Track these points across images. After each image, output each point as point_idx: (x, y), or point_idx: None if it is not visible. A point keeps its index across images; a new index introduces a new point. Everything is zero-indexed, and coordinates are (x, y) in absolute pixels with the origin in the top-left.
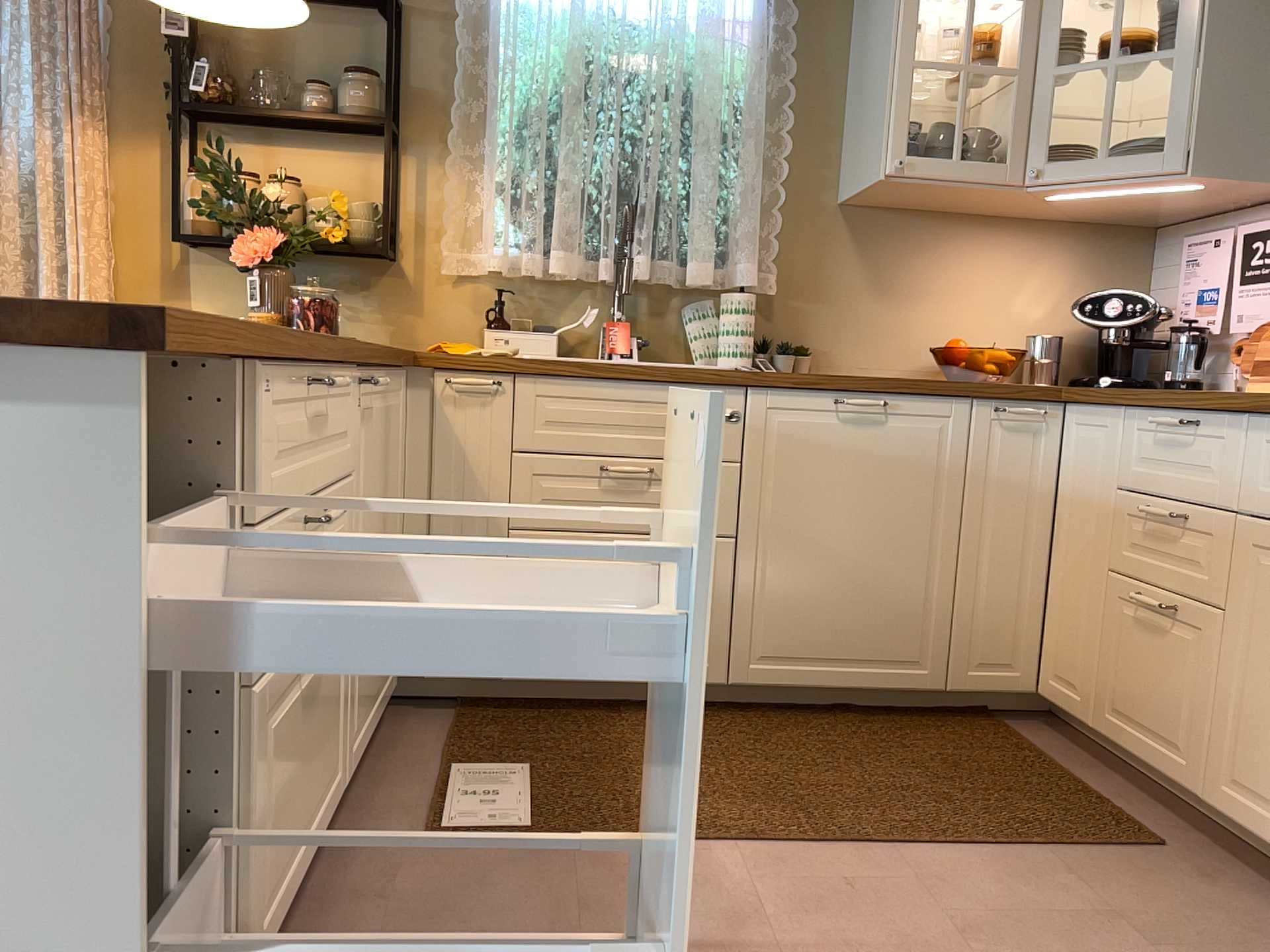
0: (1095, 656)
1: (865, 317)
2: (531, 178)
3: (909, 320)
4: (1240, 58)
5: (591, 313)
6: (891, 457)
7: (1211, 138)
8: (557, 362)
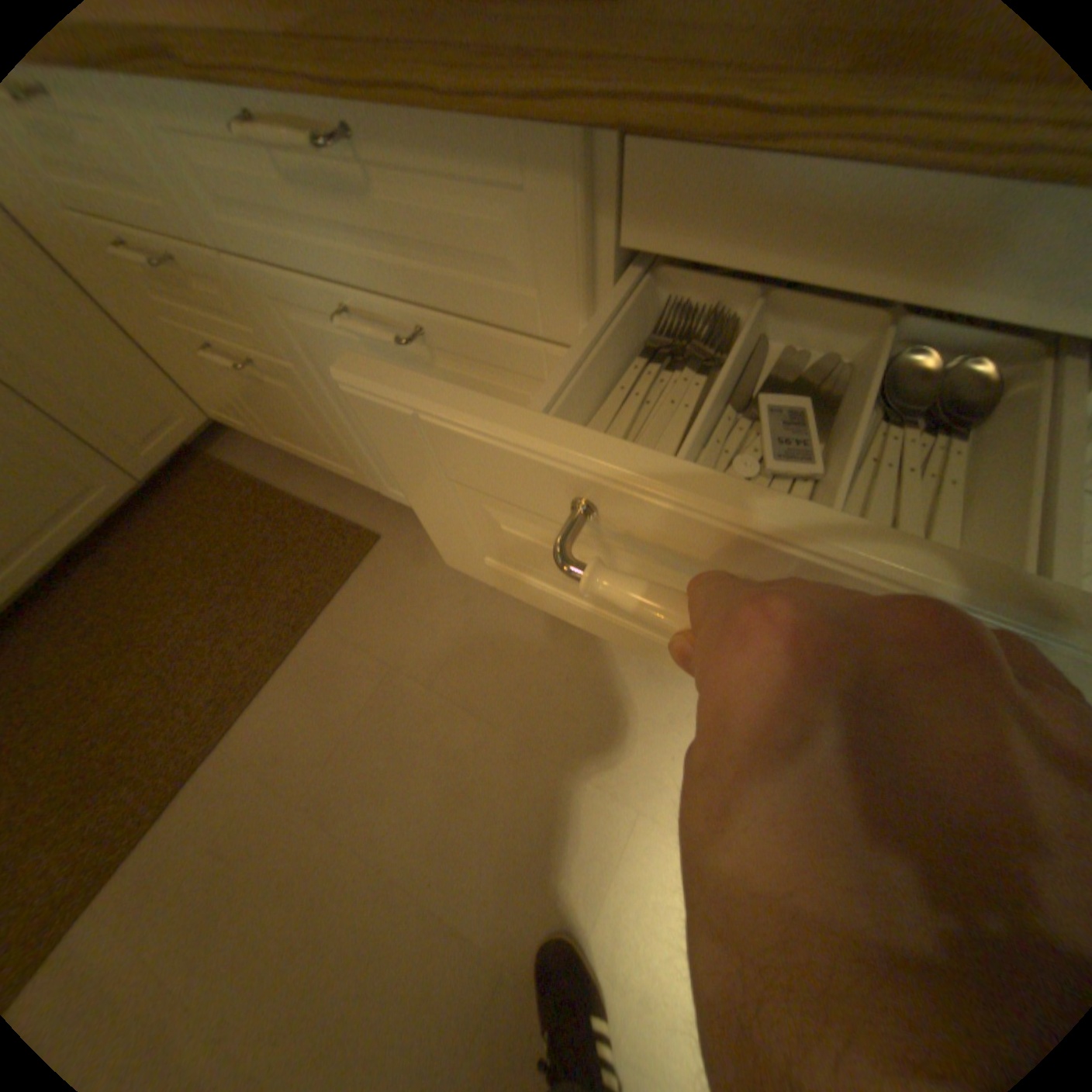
0: (219, 396)
1: None
2: None
3: None
4: None
5: None
6: None
7: None
8: None
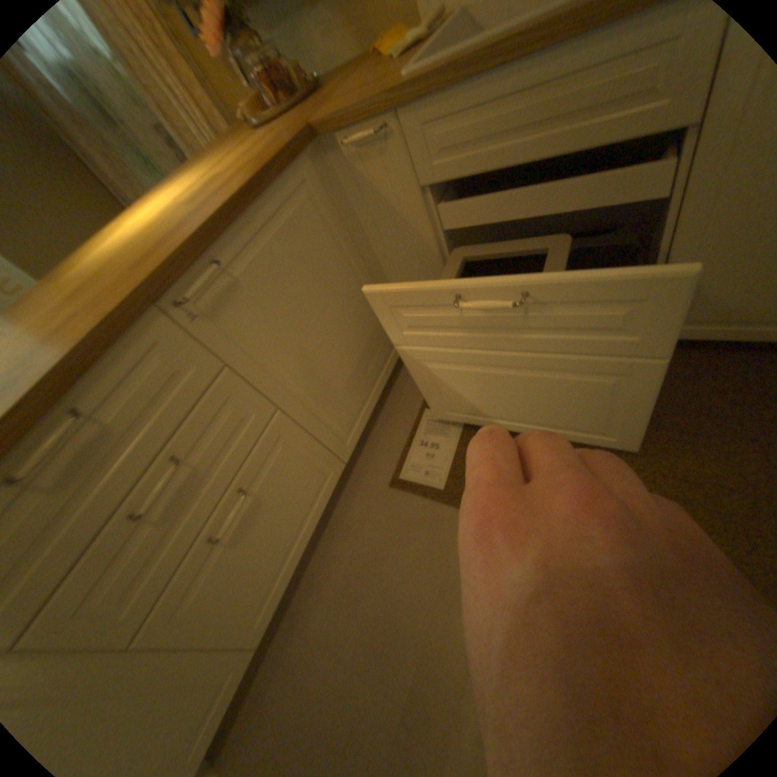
0: None
1: None
2: None
3: None
4: None
5: None
6: None
7: None
8: (430, 74)
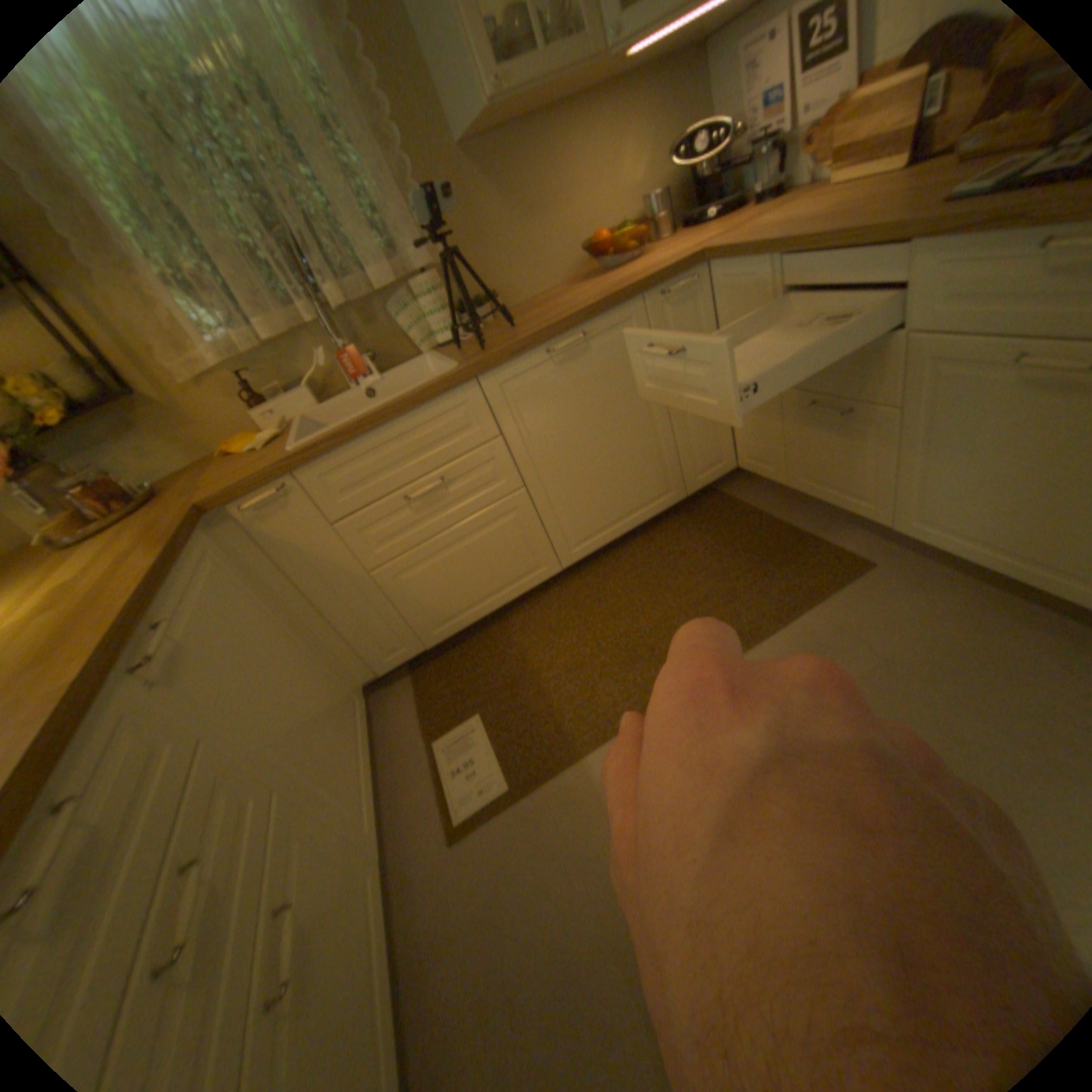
0: (778, 443)
1: (521, 241)
2: (182, 257)
3: (553, 227)
4: None
5: (319, 354)
6: (601, 371)
7: None
8: (317, 440)
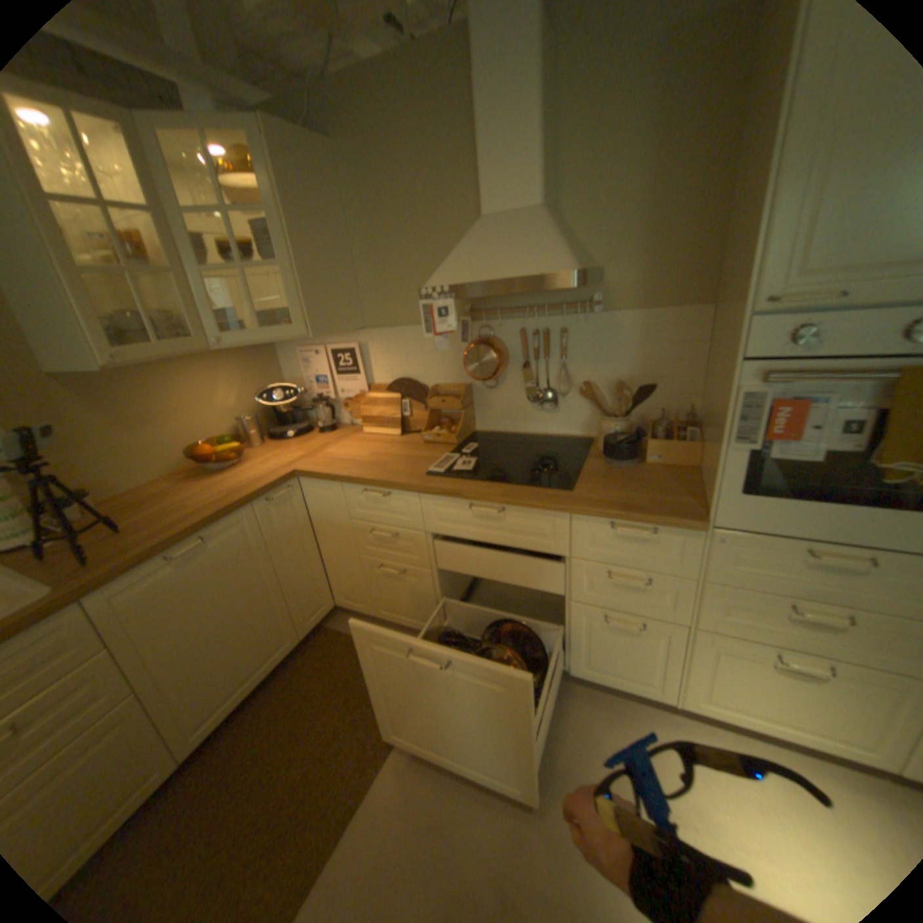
0: (363, 589)
1: (117, 449)
2: None
3: (152, 437)
4: (310, 265)
5: None
6: (218, 565)
7: (313, 315)
8: None
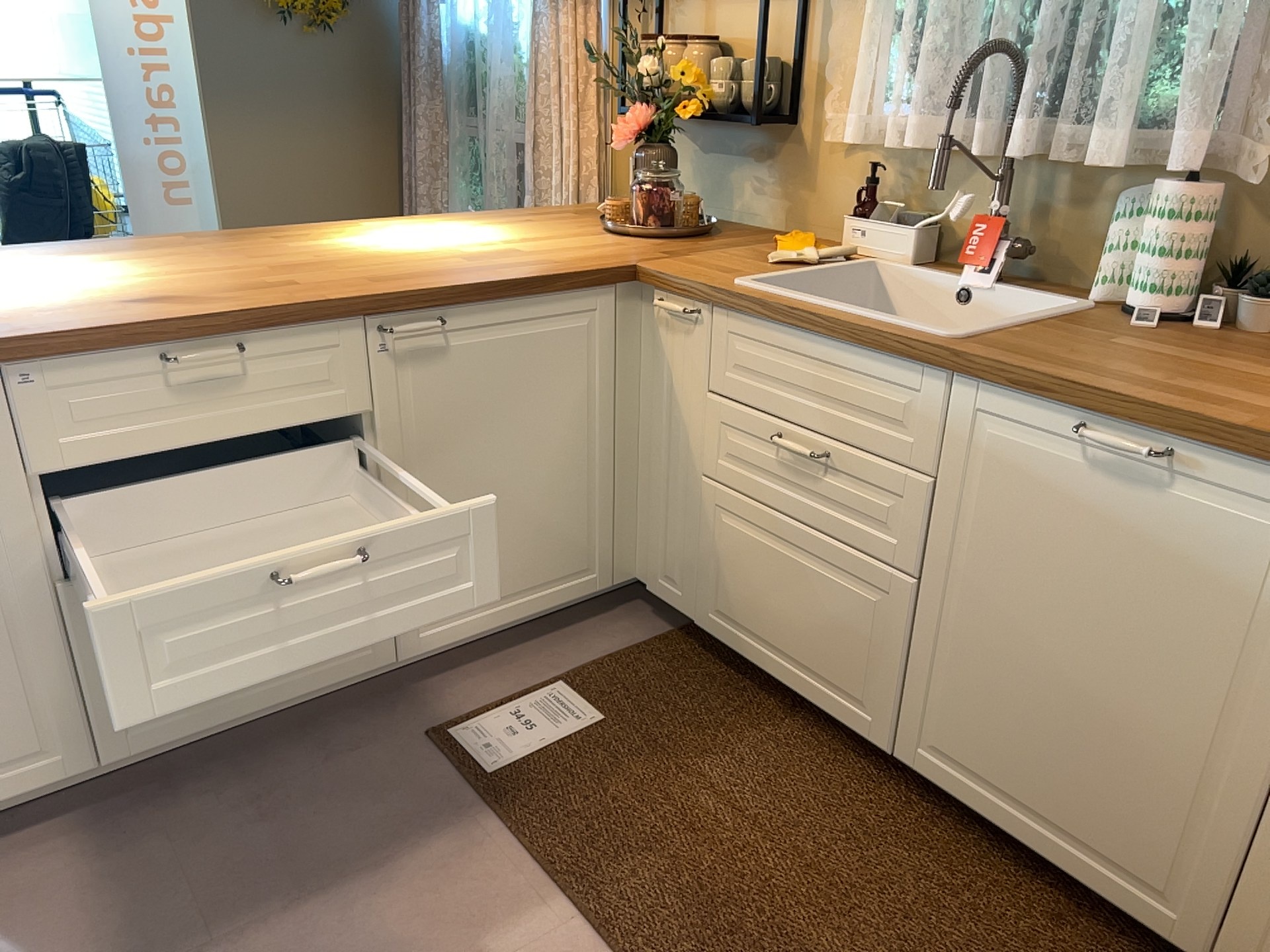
0: None
1: None
2: (907, 13)
3: None
4: None
5: (956, 207)
6: (1164, 551)
7: None
8: (750, 295)
